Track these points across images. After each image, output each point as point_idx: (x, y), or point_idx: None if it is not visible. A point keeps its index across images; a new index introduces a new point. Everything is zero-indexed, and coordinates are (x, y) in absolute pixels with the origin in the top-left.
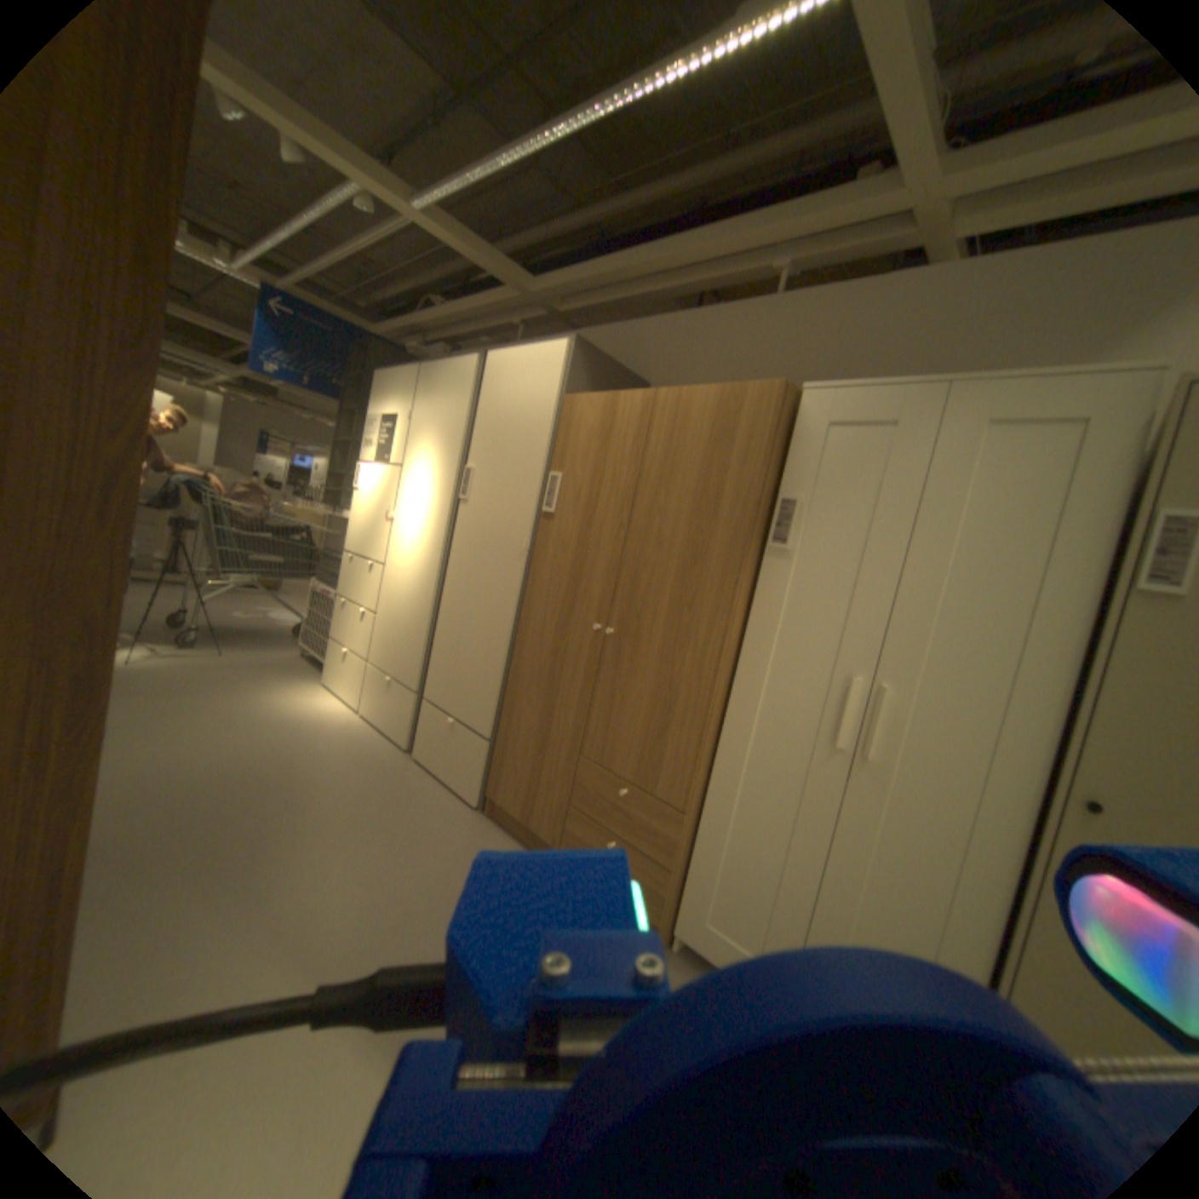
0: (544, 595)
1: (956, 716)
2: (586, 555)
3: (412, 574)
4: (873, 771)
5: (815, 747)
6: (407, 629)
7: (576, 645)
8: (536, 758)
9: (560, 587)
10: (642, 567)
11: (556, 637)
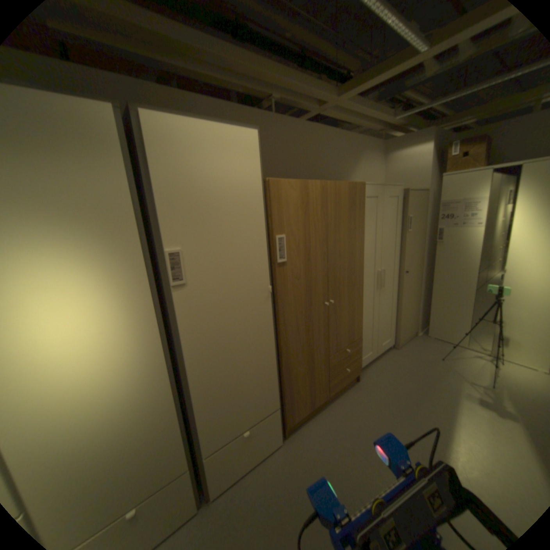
0: (294, 307)
1: (389, 268)
2: (313, 274)
3: (118, 395)
4: (382, 289)
5: (374, 292)
6: (143, 442)
7: (318, 317)
8: (311, 378)
9: (302, 297)
10: (337, 267)
11: (307, 322)
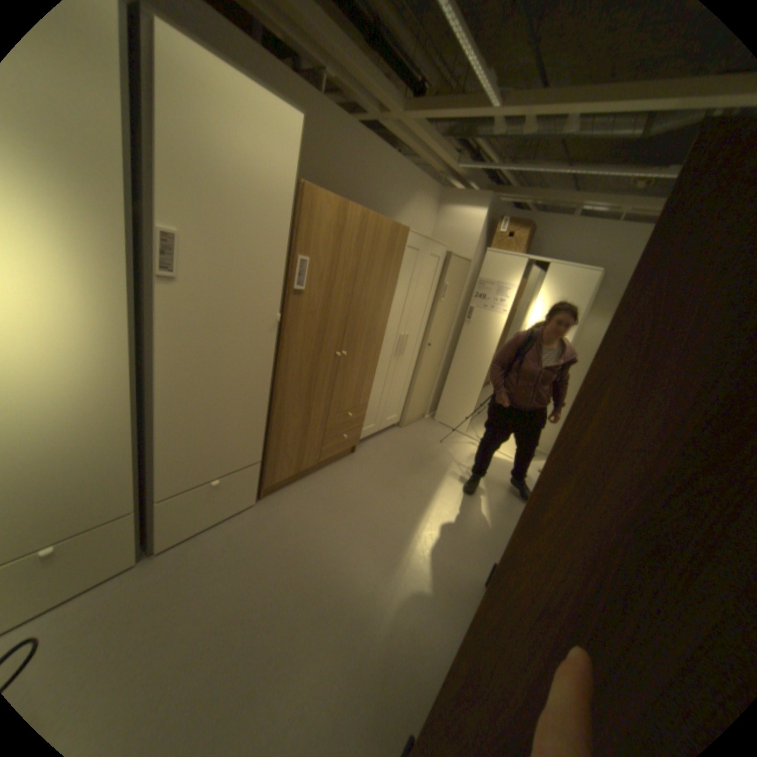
0: (302, 348)
1: (413, 335)
2: (331, 315)
3: (54, 397)
4: (401, 357)
5: (391, 358)
6: (80, 466)
7: (325, 367)
8: (303, 436)
9: (314, 339)
10: (359, 316)
11: (312, 369)
